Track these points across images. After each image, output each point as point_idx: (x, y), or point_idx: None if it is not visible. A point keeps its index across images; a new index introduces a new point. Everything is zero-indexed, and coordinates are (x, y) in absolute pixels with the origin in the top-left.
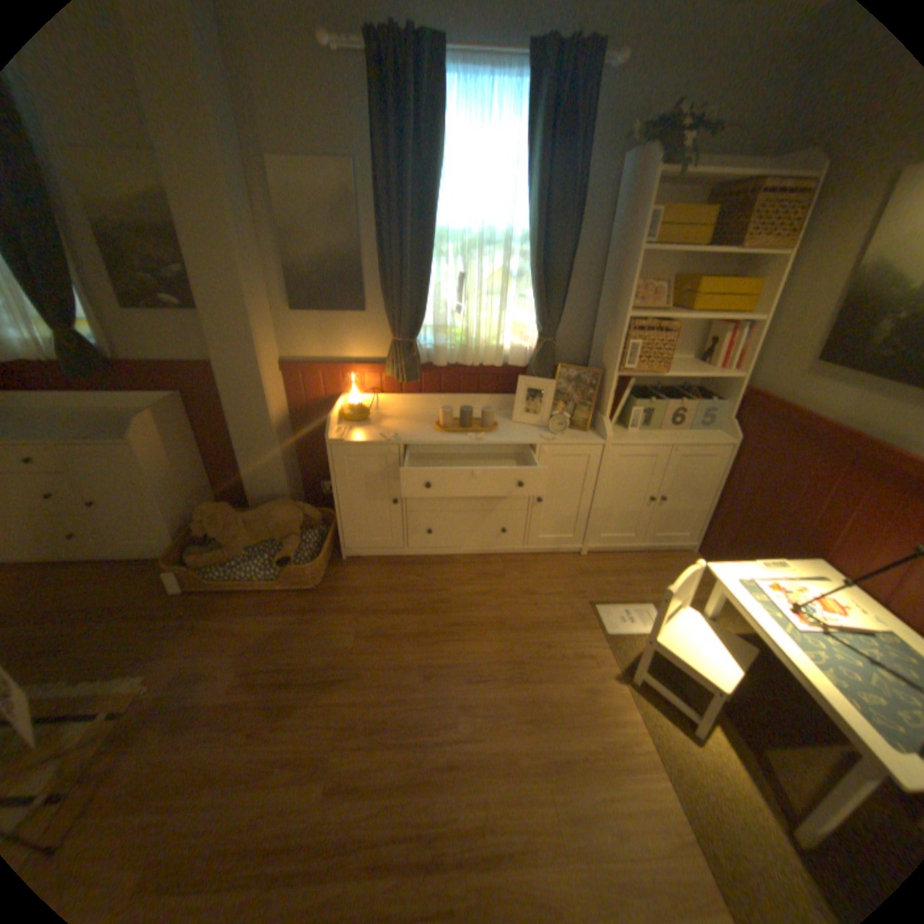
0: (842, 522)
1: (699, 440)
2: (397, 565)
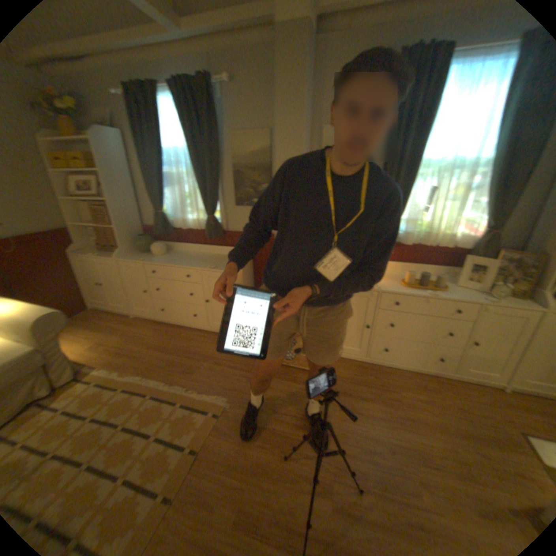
0: None
1: None
2: (360, 368)
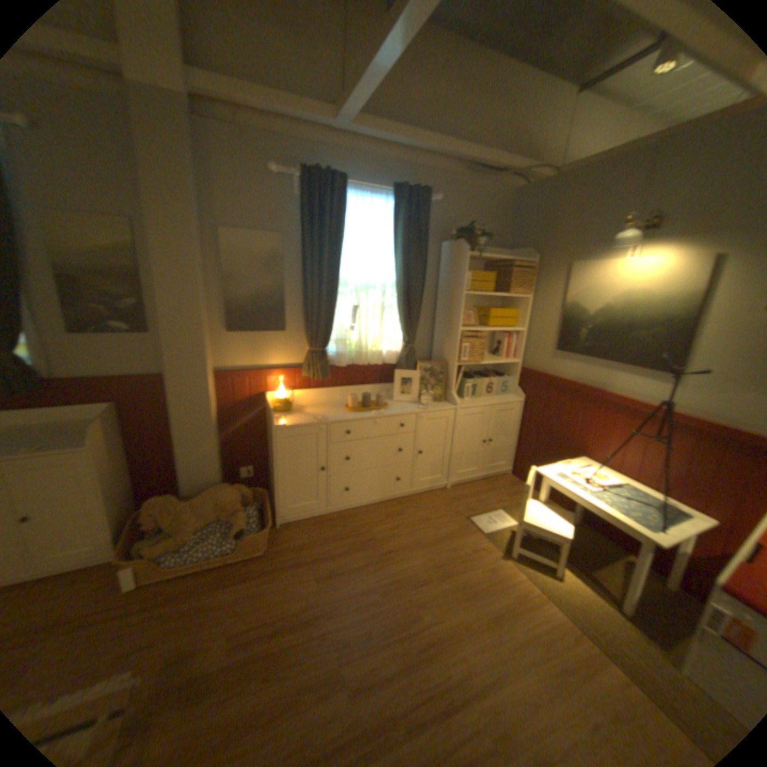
0: (588, 433)
1: (503, 401)
2: (322, 523)
